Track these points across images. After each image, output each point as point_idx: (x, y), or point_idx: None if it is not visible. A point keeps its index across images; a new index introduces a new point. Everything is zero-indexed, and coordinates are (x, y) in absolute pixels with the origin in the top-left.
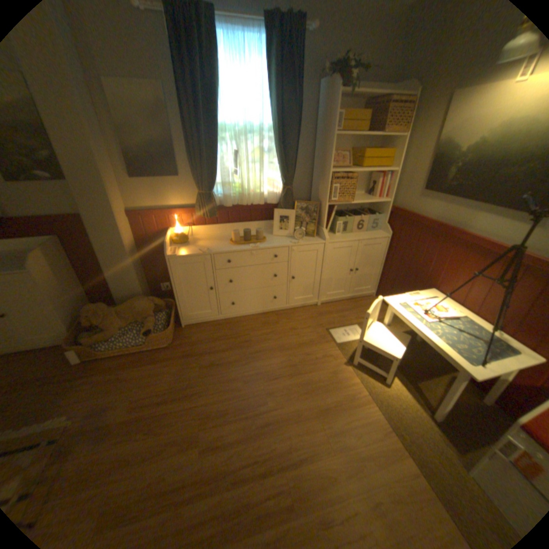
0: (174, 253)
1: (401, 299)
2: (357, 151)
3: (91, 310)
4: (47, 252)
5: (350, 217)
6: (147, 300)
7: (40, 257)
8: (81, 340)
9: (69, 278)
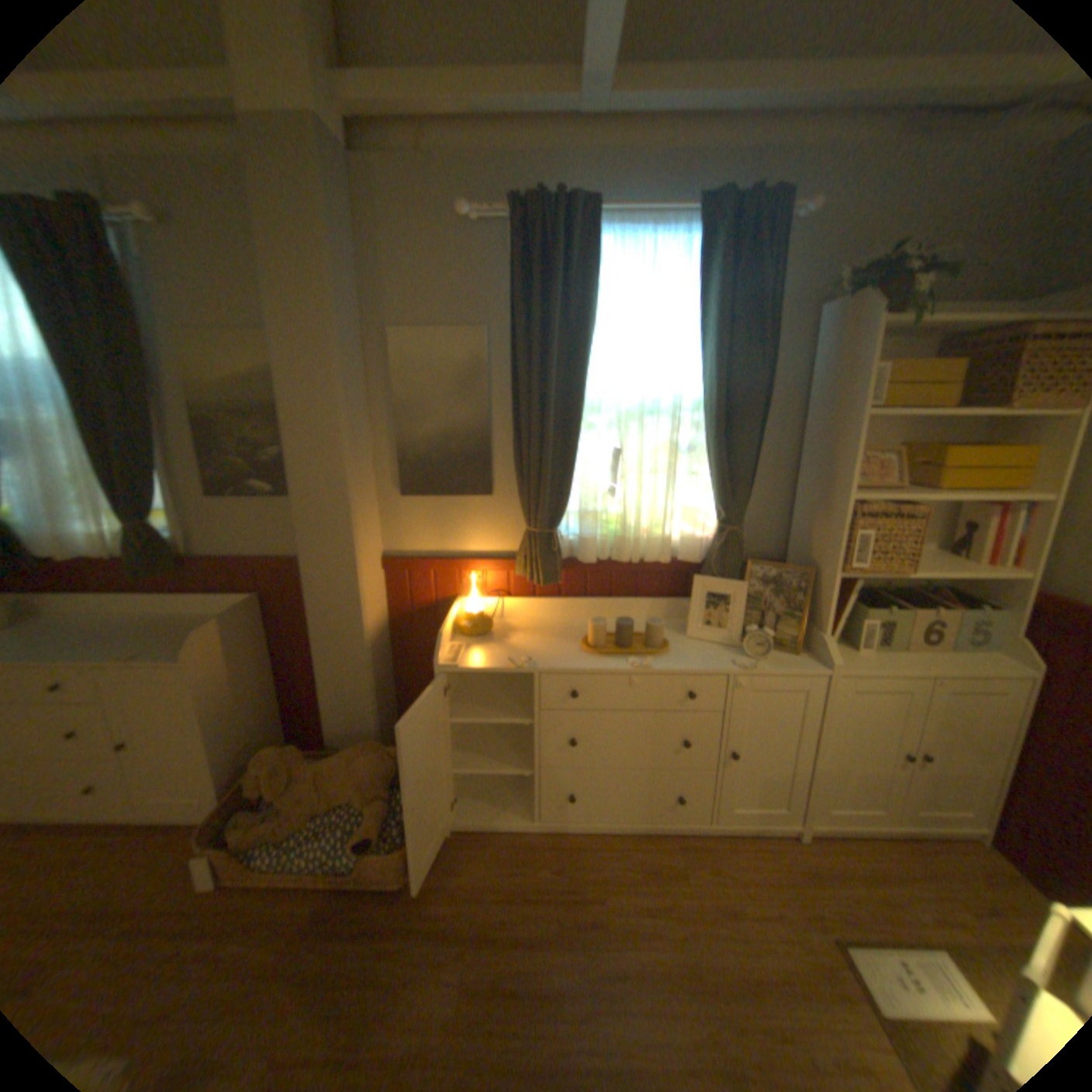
0: (454, 659)
1: None
2: (920, 451)
3: (269, 762)
4: (228, 627)
5: (903, 611)
6: (382, 757)
7: (211, 638)
8: (231, 833)
9: (256, 680)
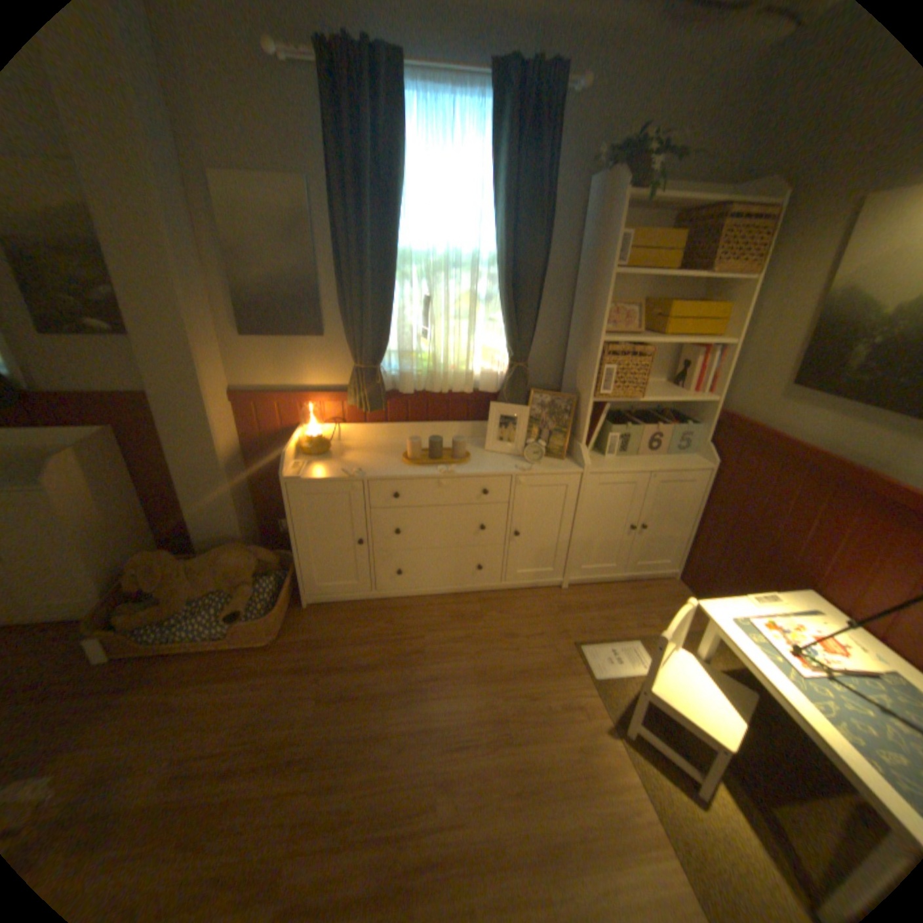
0: (297, 473)
1: (739, 609)
2: (656, 305)
3: (144, 563)
4: (86, 454)
5: (635, 426)
6: (244, 553)
7: (70, 464)
8: (117, 619)
9: (122, 501)
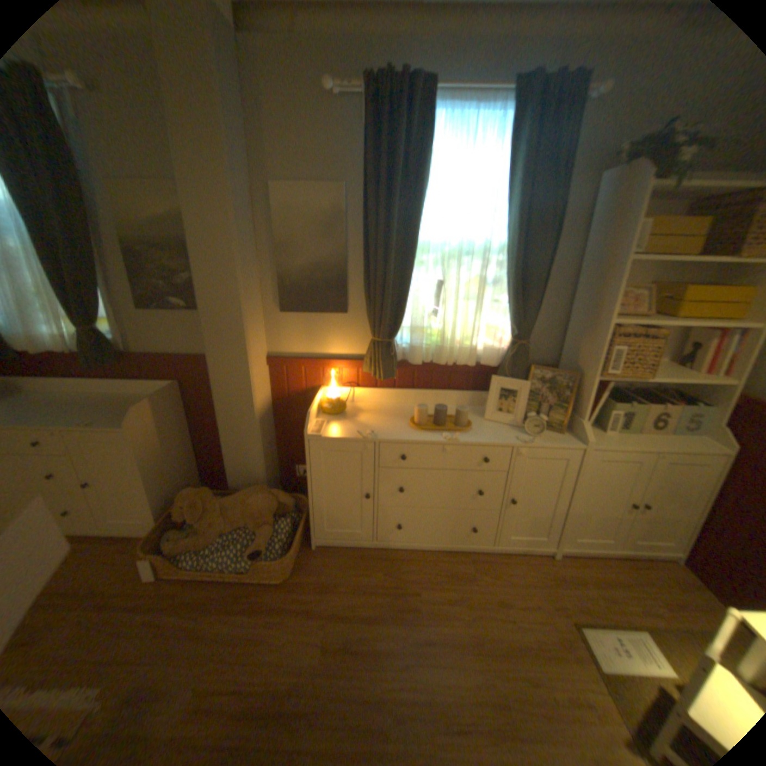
0: (319, 430)
1: None
2: (666, 288)
3: (190, 497)
4: (158, 403)
5: (641, 405)
6: (268, 495)
7: (146, 411)
8: (165, 544)
9: (179, 440)
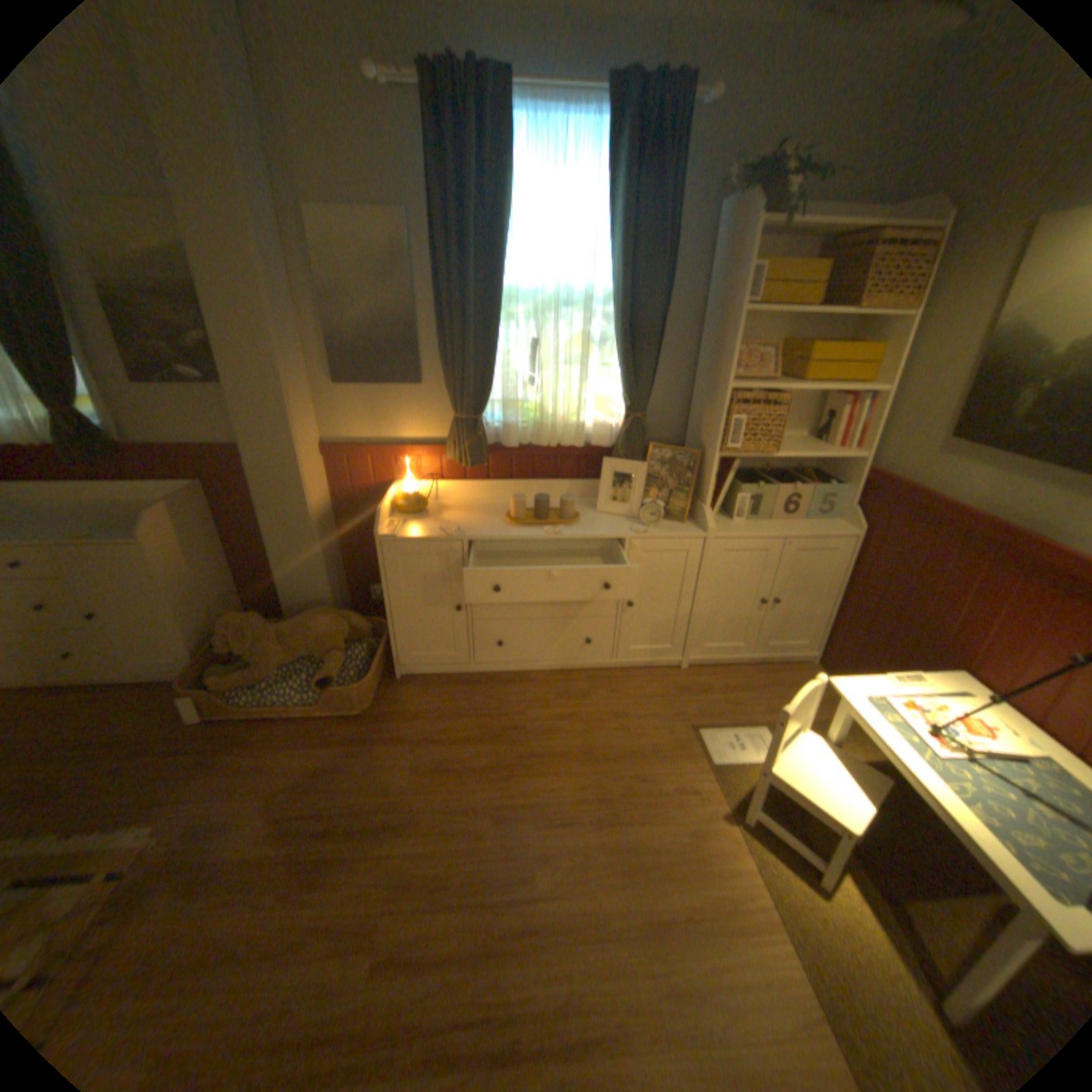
0: (393, 532)
1: (875, 688)
2: (795, 347)
3: (234, 624)
4: (177, 509)
5: (769, 486)
6: (336, 618)
7: (162, 519)
8: (208, 680)
9: (211, 560)
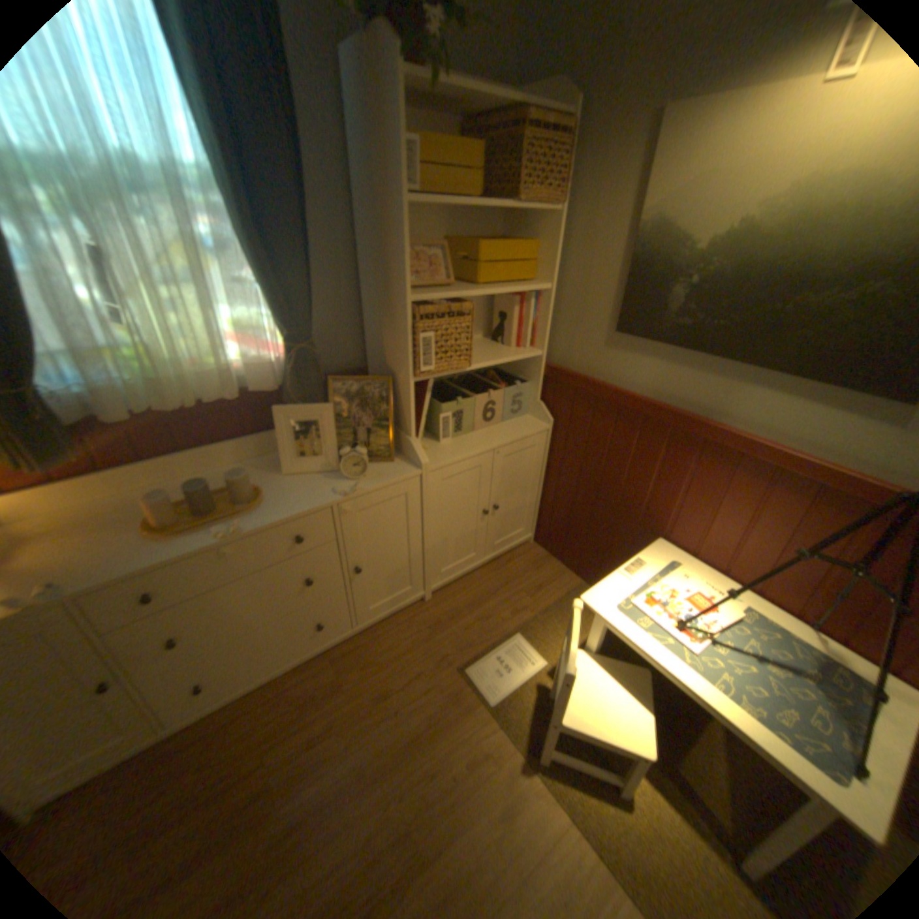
0: None
1: (616, 589)
2: (460, 246)
3: None
4: None
5: (466, 398)
6: None
7: None
8: None
9: None
